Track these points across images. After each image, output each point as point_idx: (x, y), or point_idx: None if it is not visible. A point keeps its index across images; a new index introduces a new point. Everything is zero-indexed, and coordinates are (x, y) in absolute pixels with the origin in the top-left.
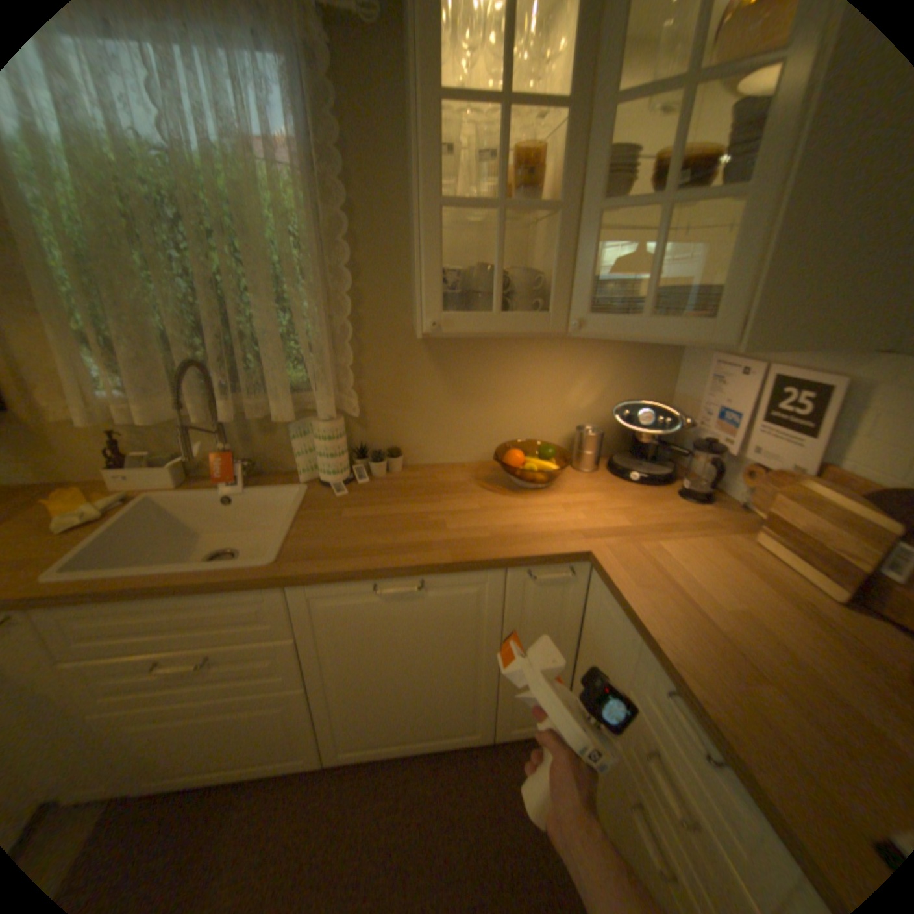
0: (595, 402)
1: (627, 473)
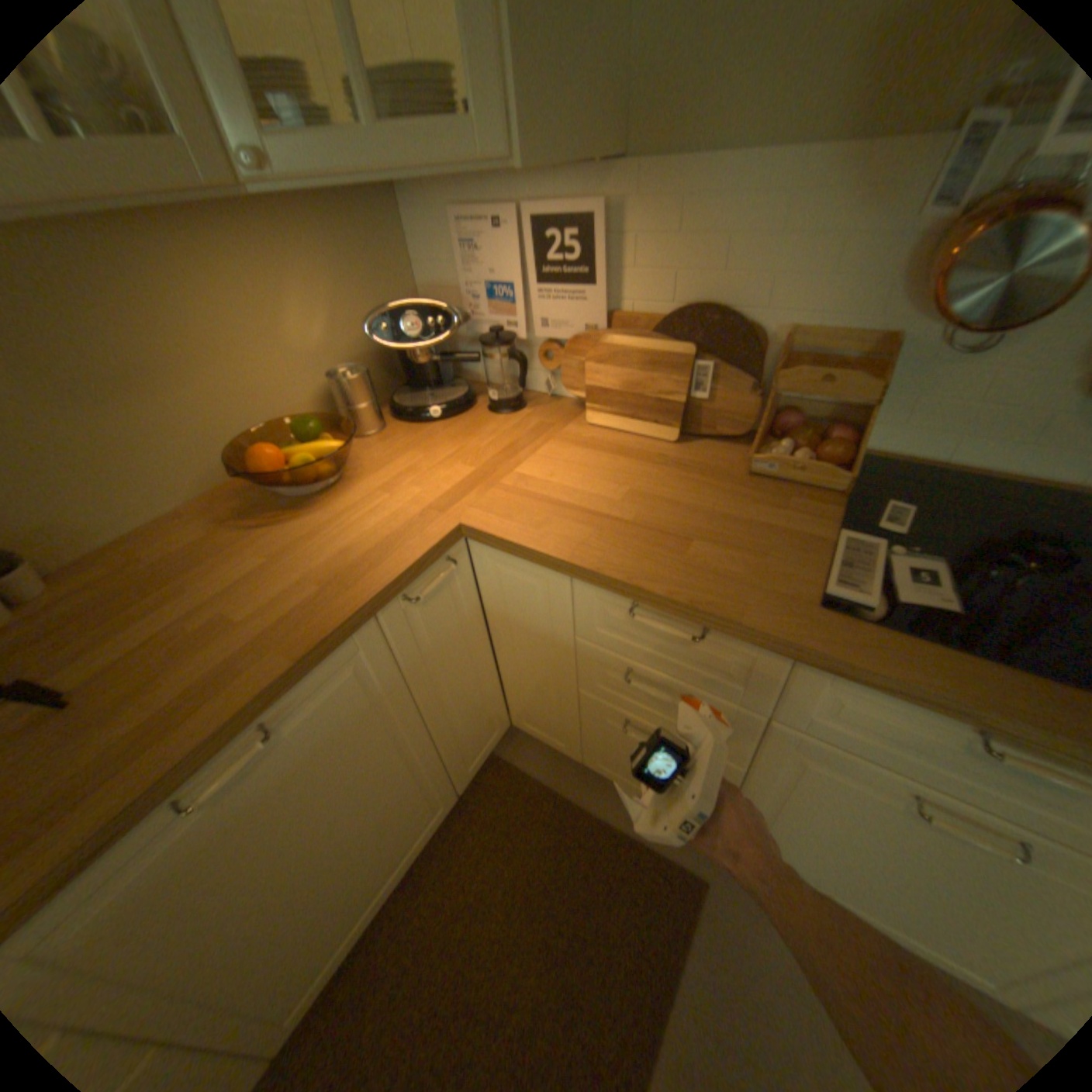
0: (330, 331)
1: (427, 413)
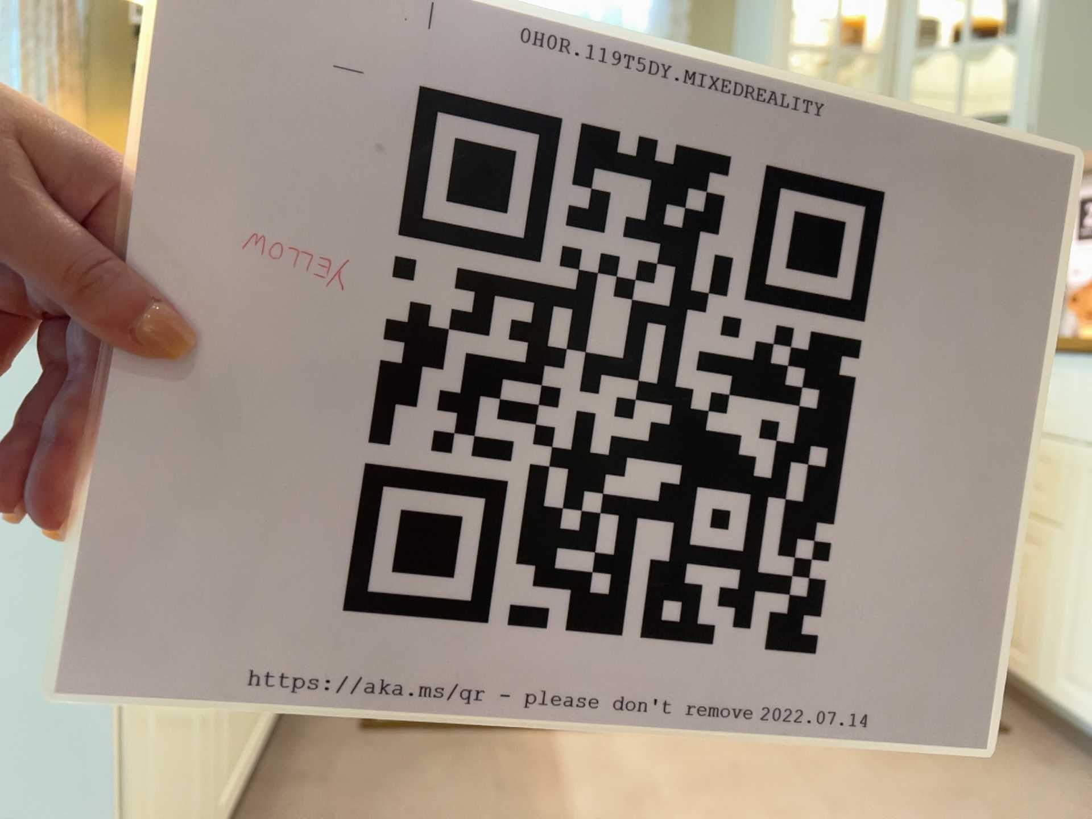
0: None
1: None
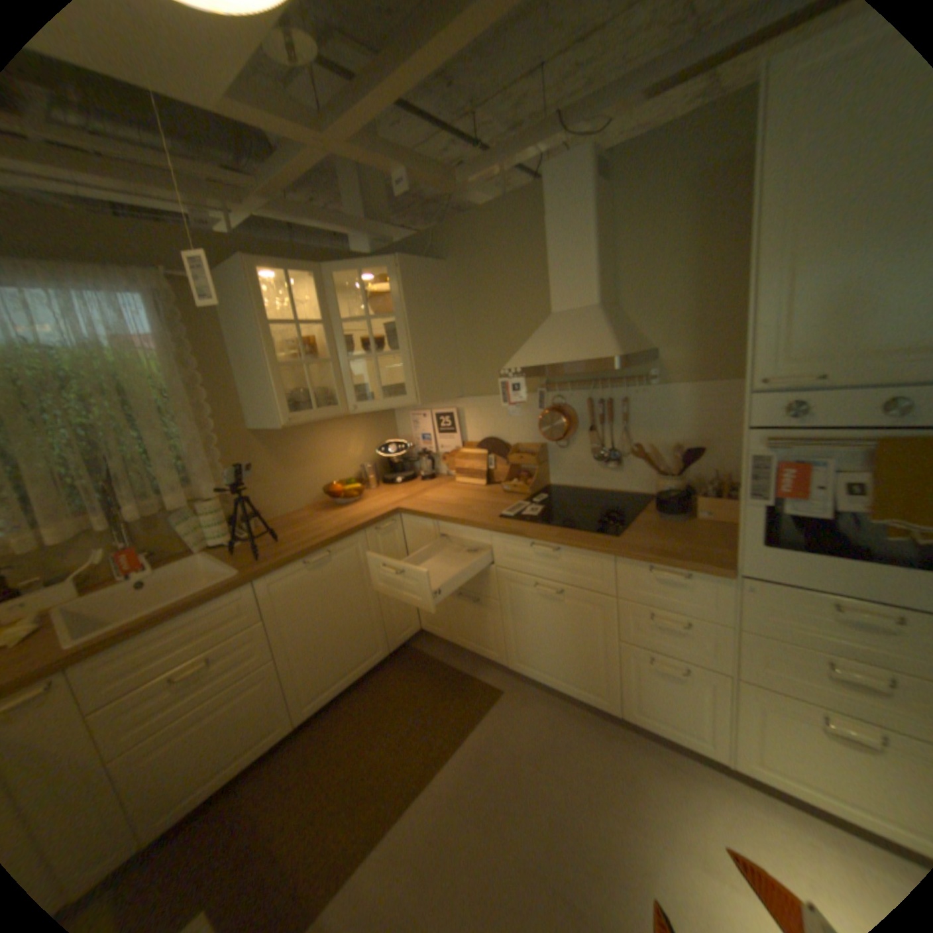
0: (362, 452)
1: (394, 480)
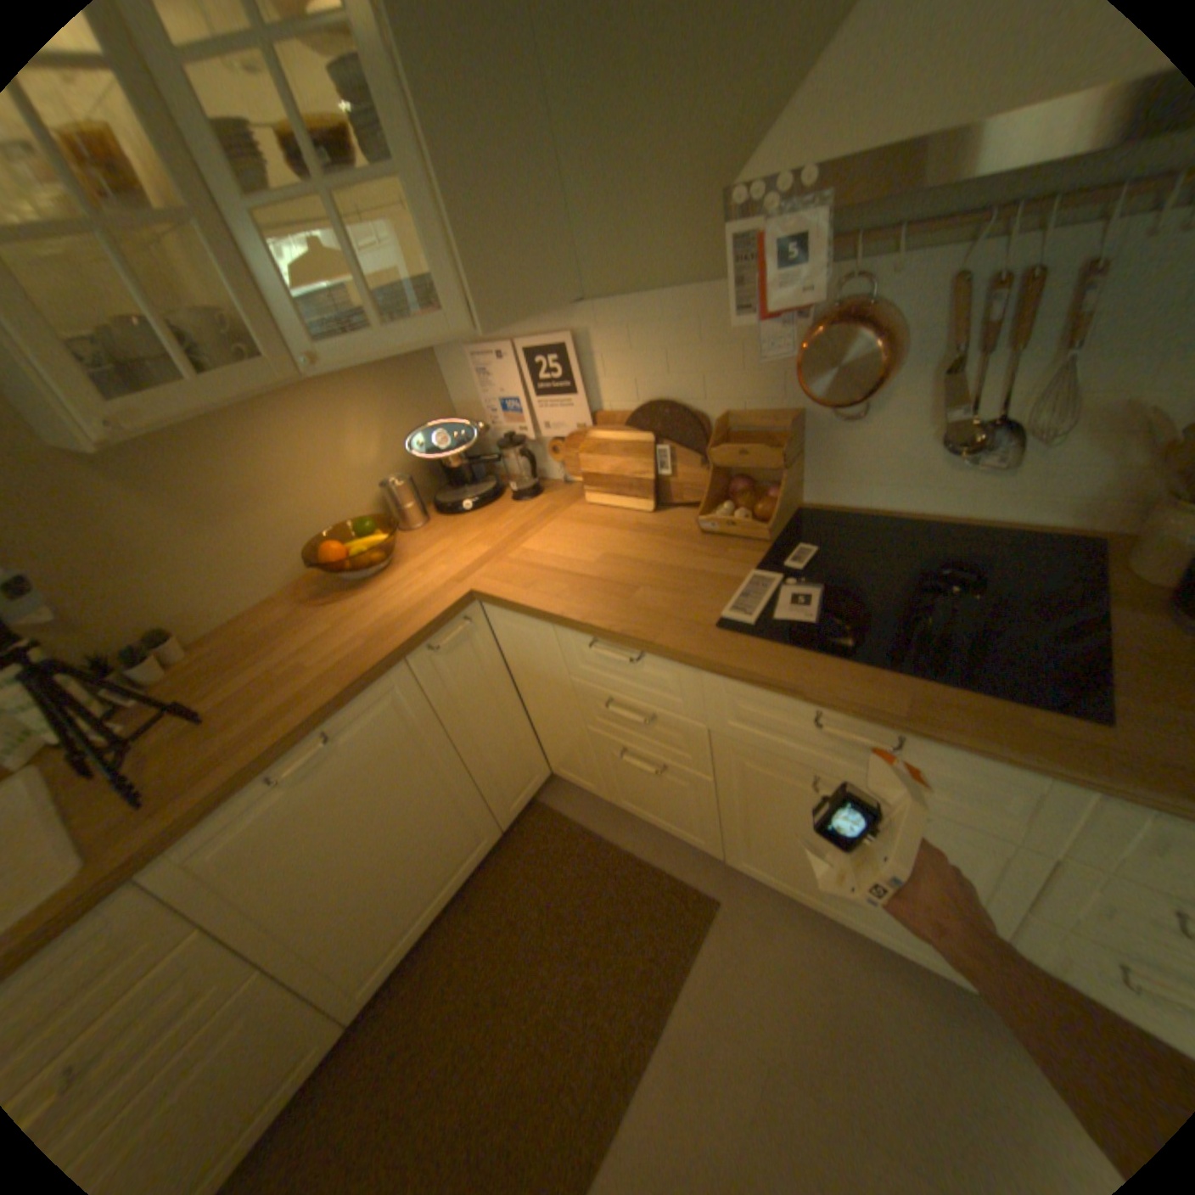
0: (381, 450)
1: (458, 507)
